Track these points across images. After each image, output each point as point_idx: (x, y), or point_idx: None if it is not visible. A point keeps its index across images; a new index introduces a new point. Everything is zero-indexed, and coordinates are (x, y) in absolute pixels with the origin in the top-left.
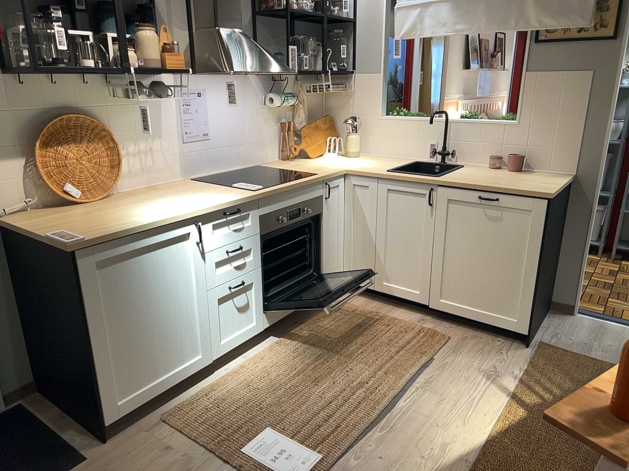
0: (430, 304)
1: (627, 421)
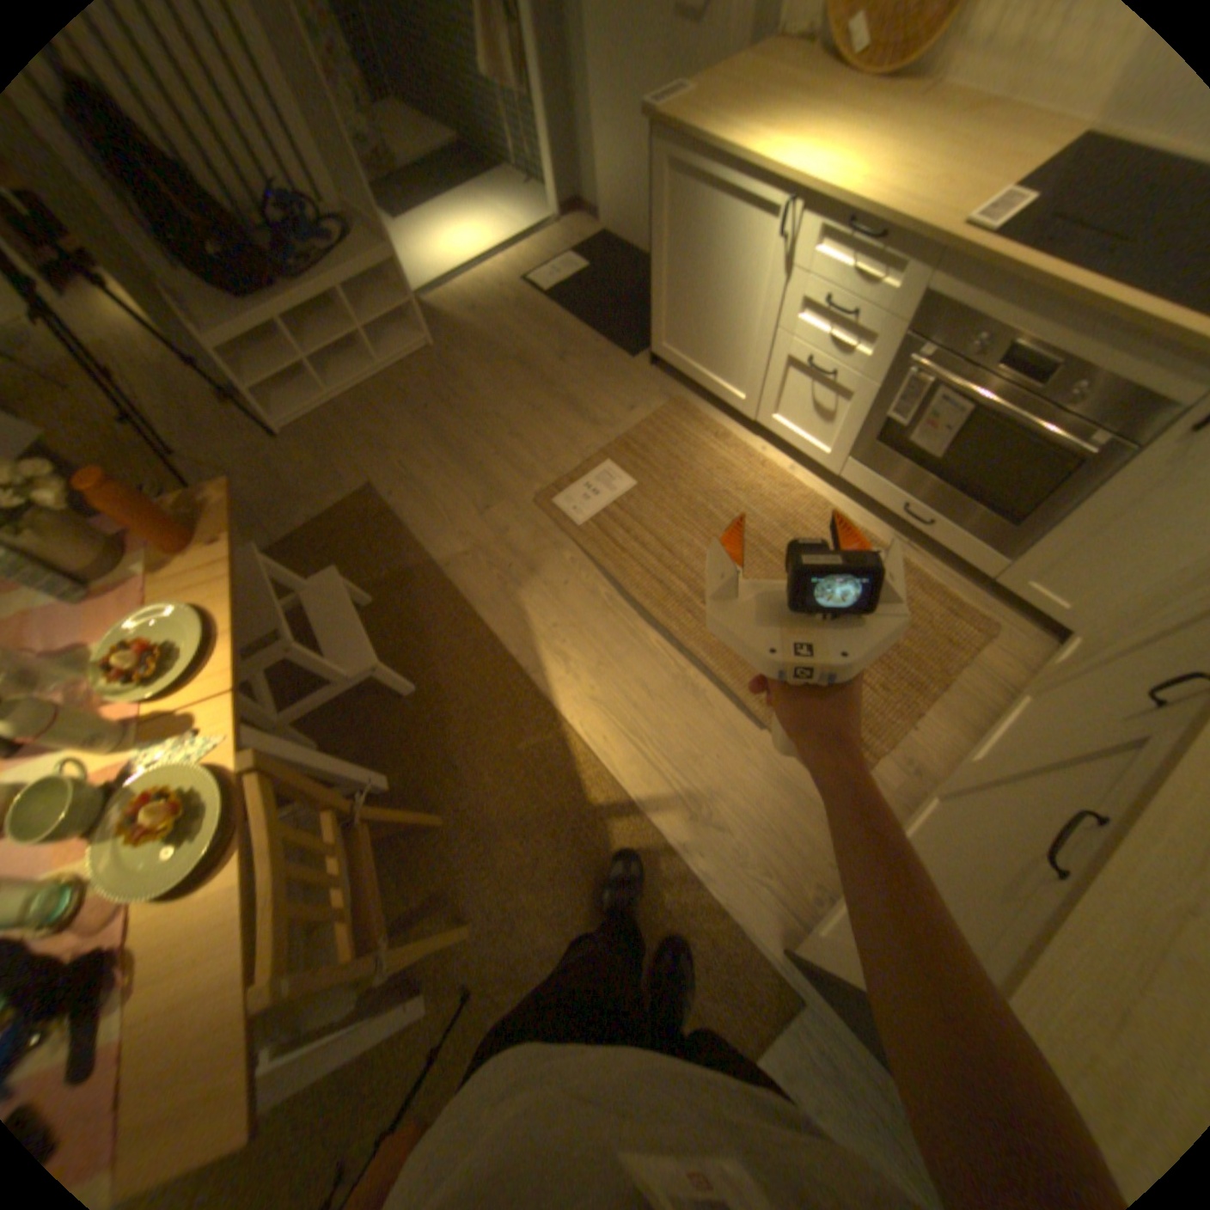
0: (946, 786)
1: (174, 538)
